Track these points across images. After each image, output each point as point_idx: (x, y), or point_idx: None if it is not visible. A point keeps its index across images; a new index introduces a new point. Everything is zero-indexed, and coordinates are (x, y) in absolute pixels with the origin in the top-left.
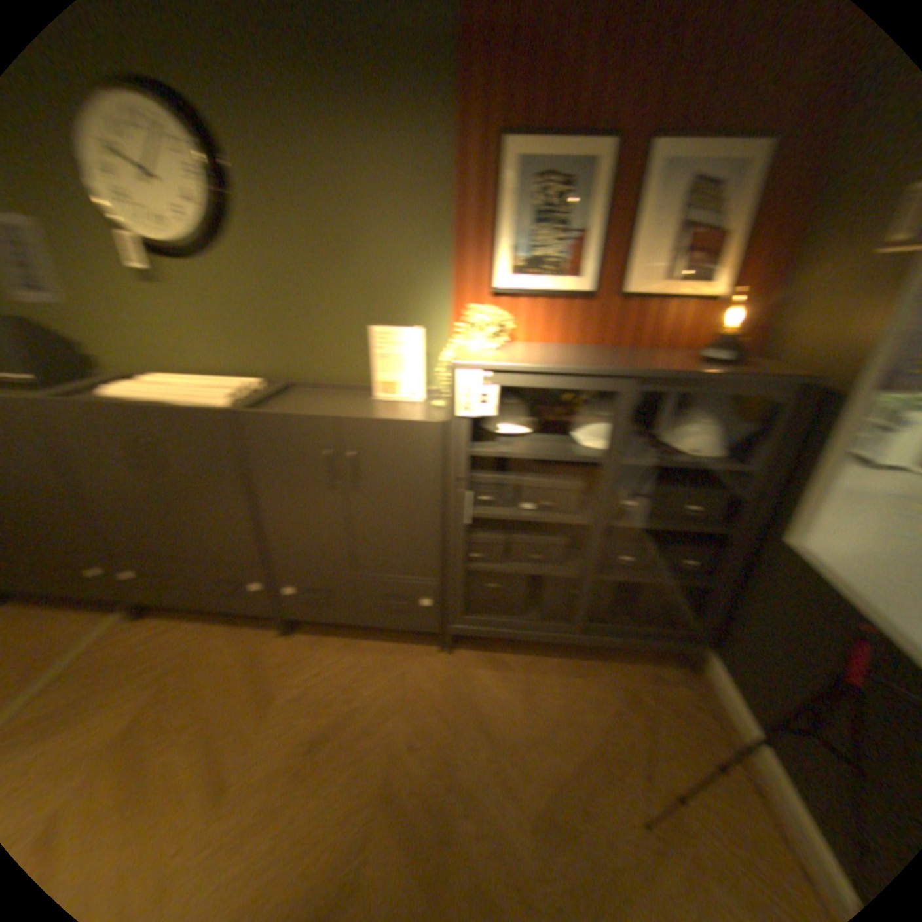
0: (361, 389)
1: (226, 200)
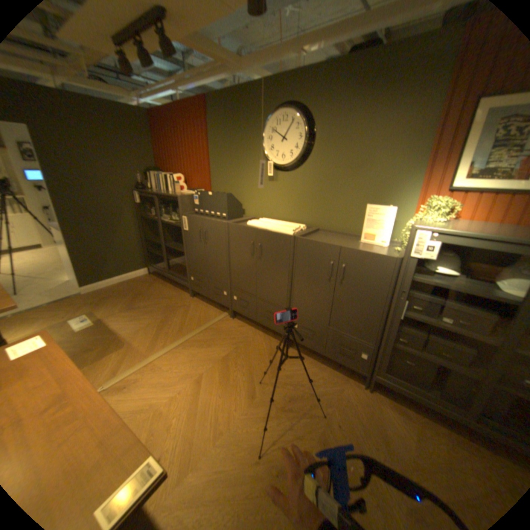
0: (355, 236)
1: (313, 147)
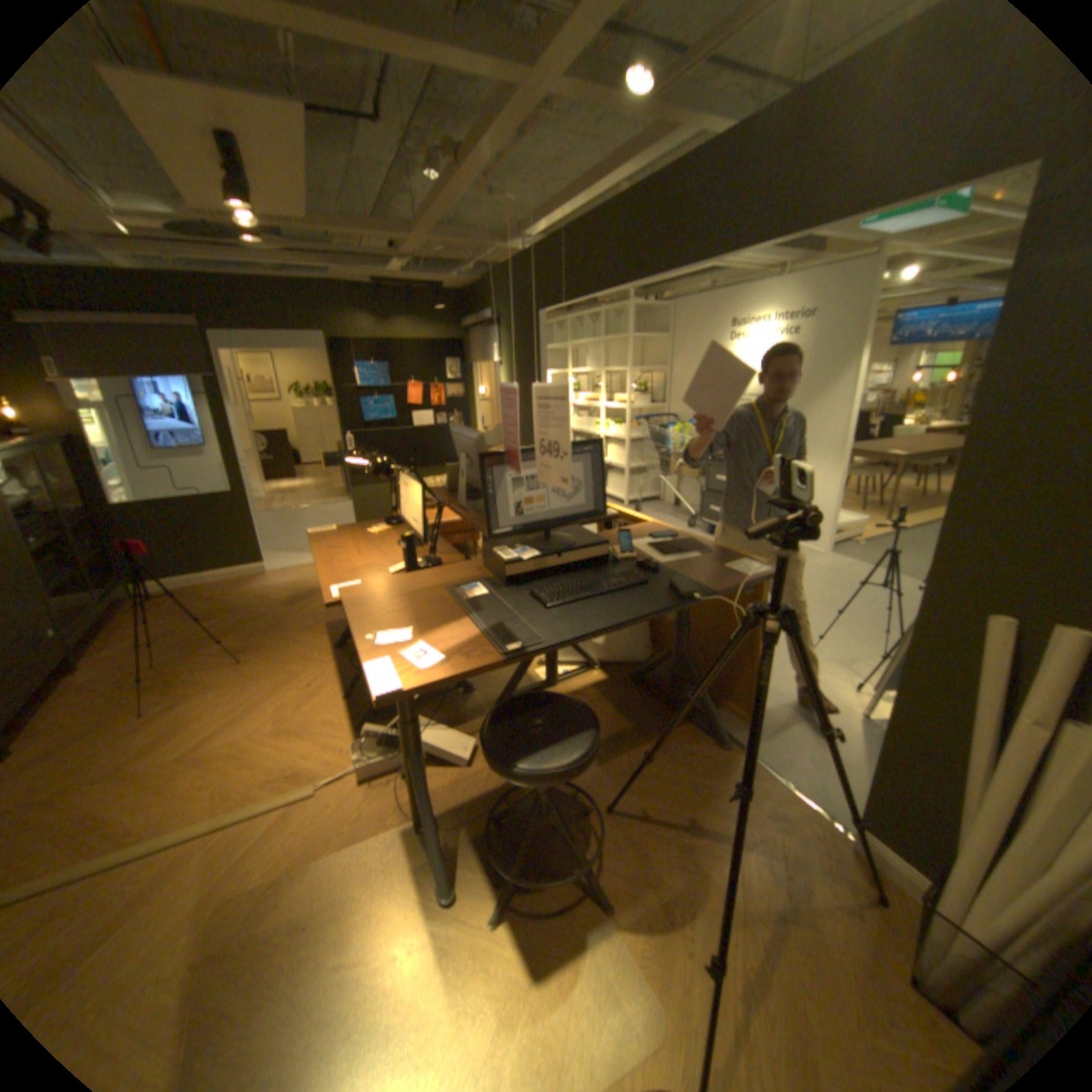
0: None
1: None
